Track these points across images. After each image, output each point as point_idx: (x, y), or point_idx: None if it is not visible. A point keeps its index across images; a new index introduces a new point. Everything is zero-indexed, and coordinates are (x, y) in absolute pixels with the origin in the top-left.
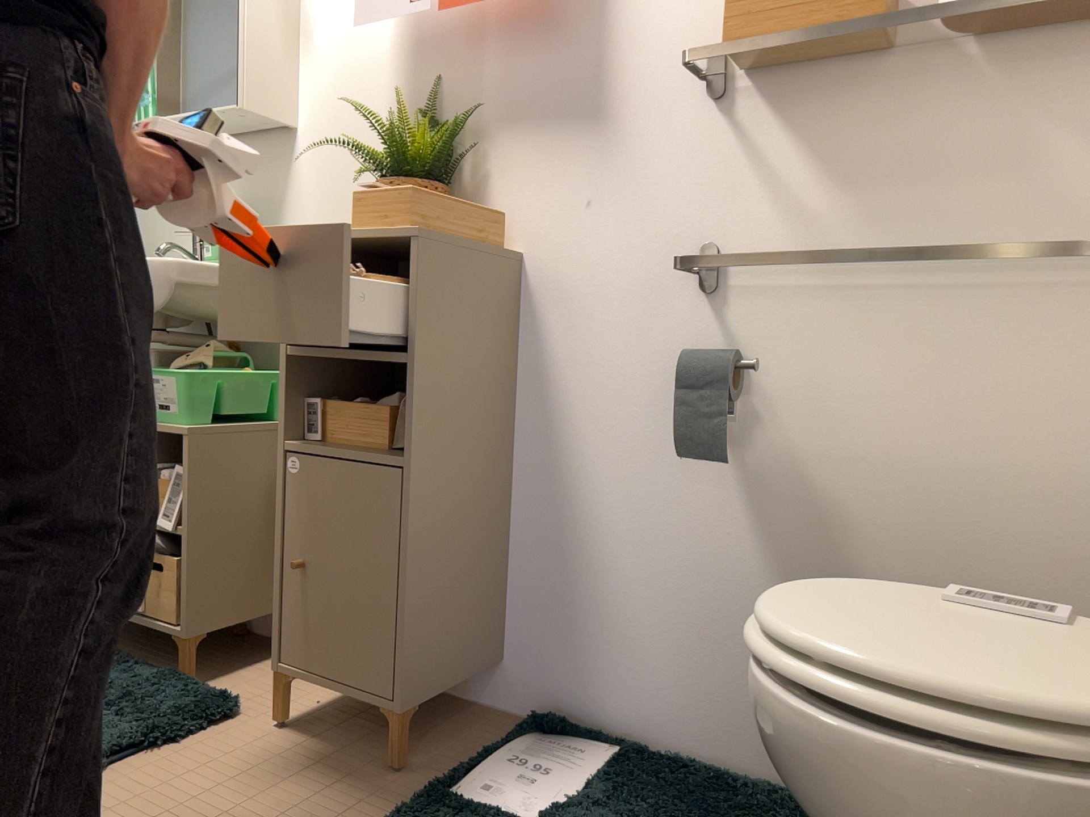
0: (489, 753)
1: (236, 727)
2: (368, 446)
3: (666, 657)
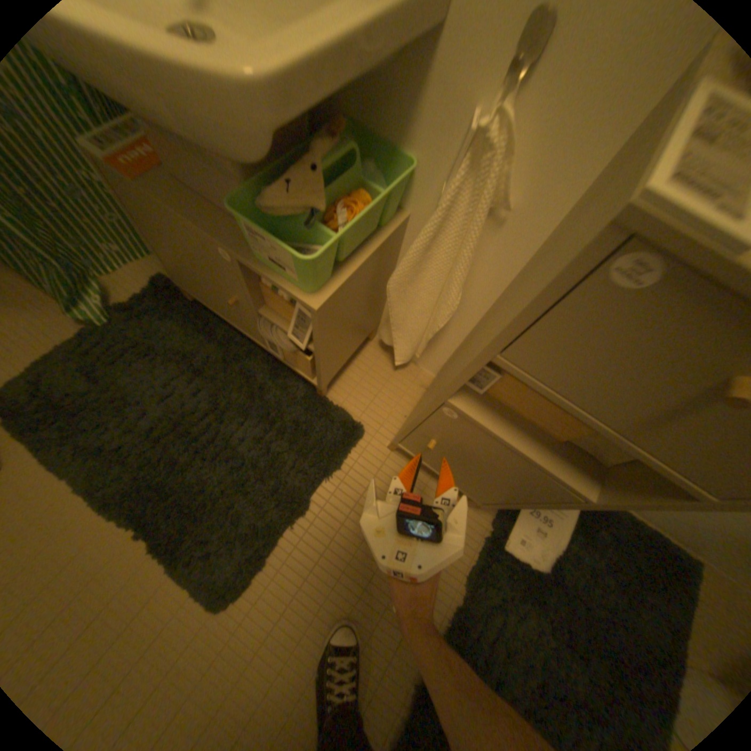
0: None
1: (368, 449)
2: (545, 431)
3: None
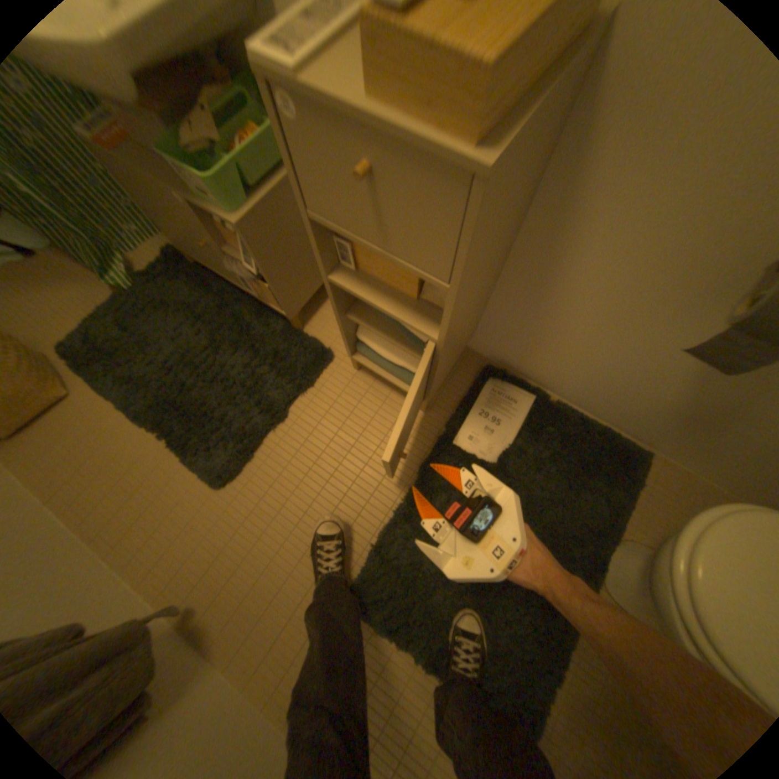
0: (470, 405)
1: (338, 371)
2: (402, 293)
3: (582, 375)
